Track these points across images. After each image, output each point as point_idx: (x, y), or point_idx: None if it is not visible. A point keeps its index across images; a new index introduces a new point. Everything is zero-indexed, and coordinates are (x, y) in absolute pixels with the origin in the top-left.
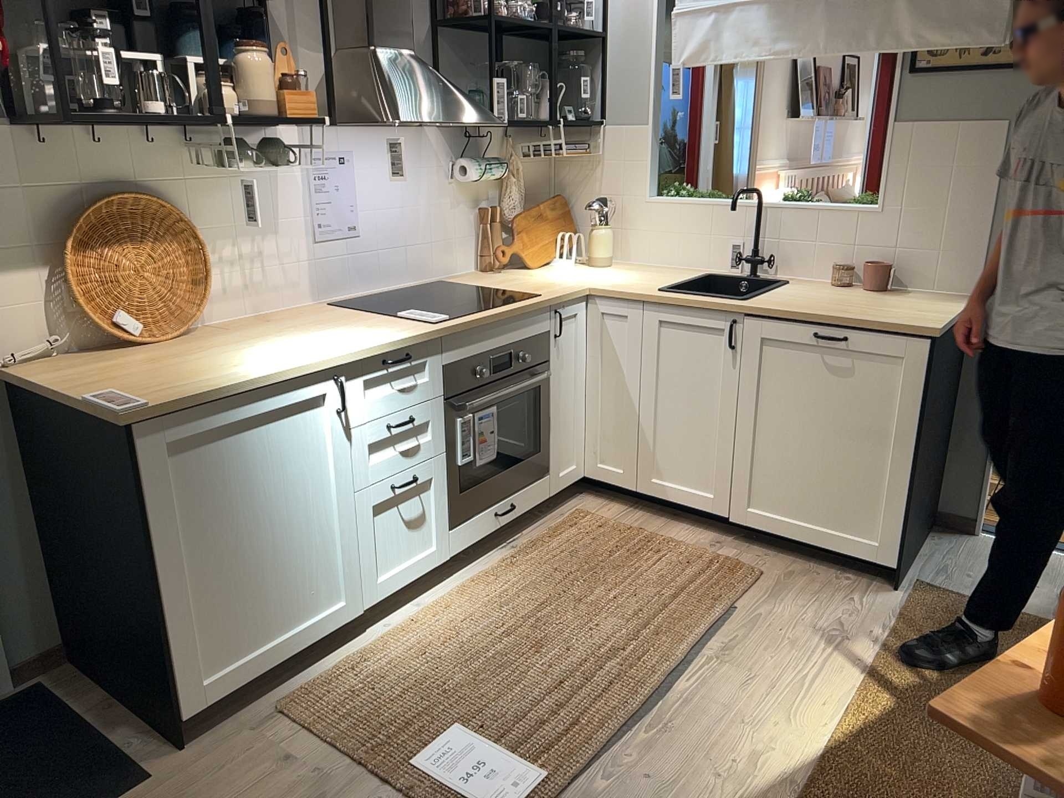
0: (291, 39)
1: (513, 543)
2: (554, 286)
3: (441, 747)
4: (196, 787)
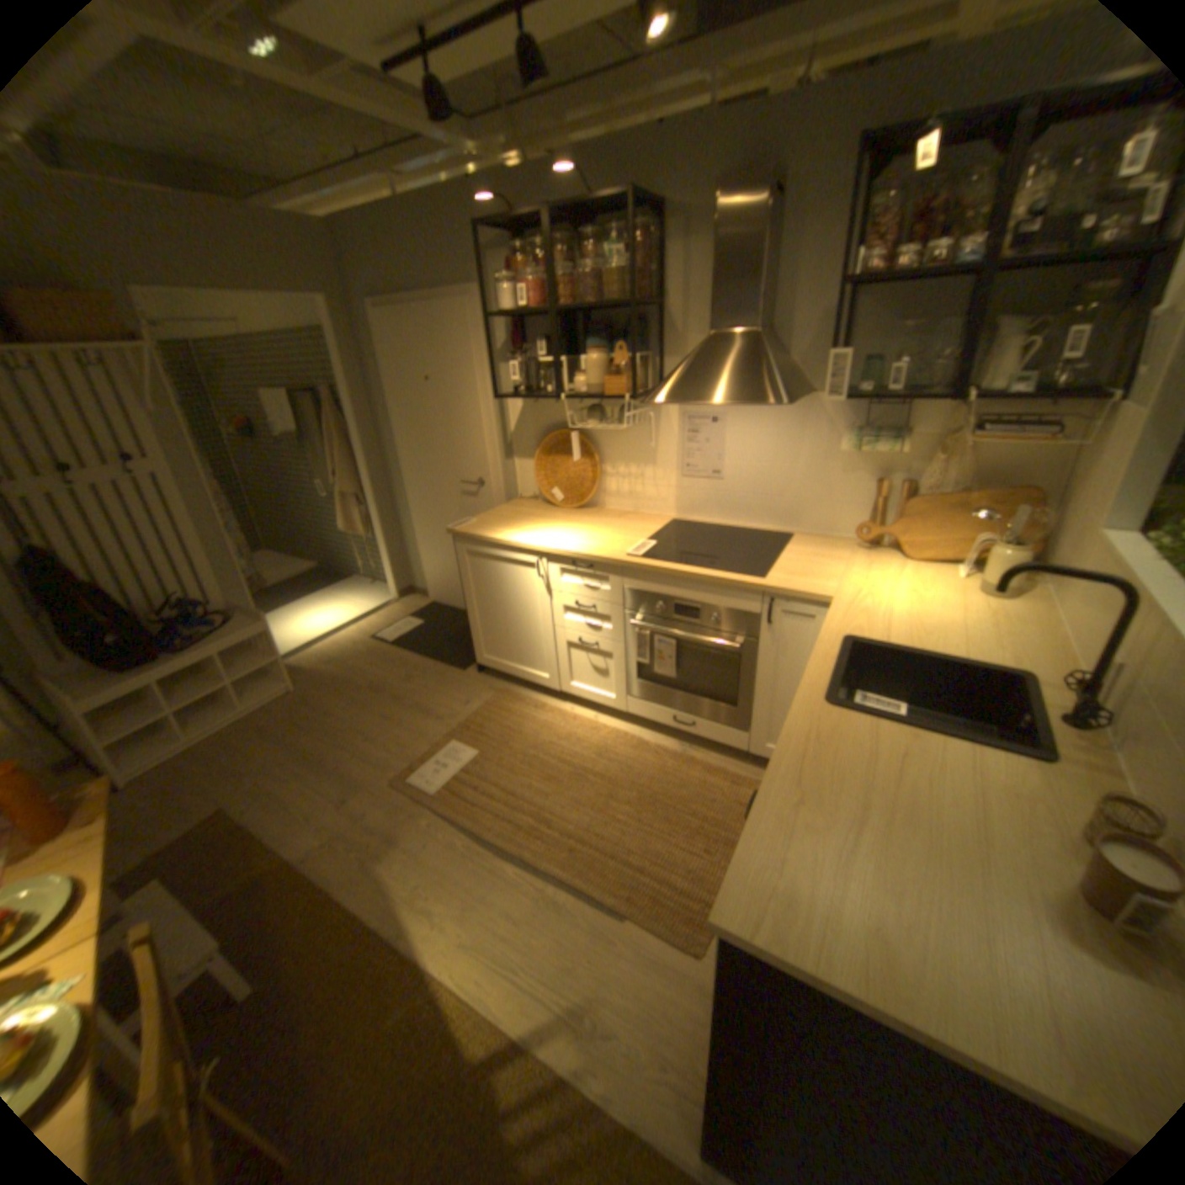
0: (681, 328)
1: (691, 749)
2: (815, 580)
3: (462, 749)
4: (455, 684)
